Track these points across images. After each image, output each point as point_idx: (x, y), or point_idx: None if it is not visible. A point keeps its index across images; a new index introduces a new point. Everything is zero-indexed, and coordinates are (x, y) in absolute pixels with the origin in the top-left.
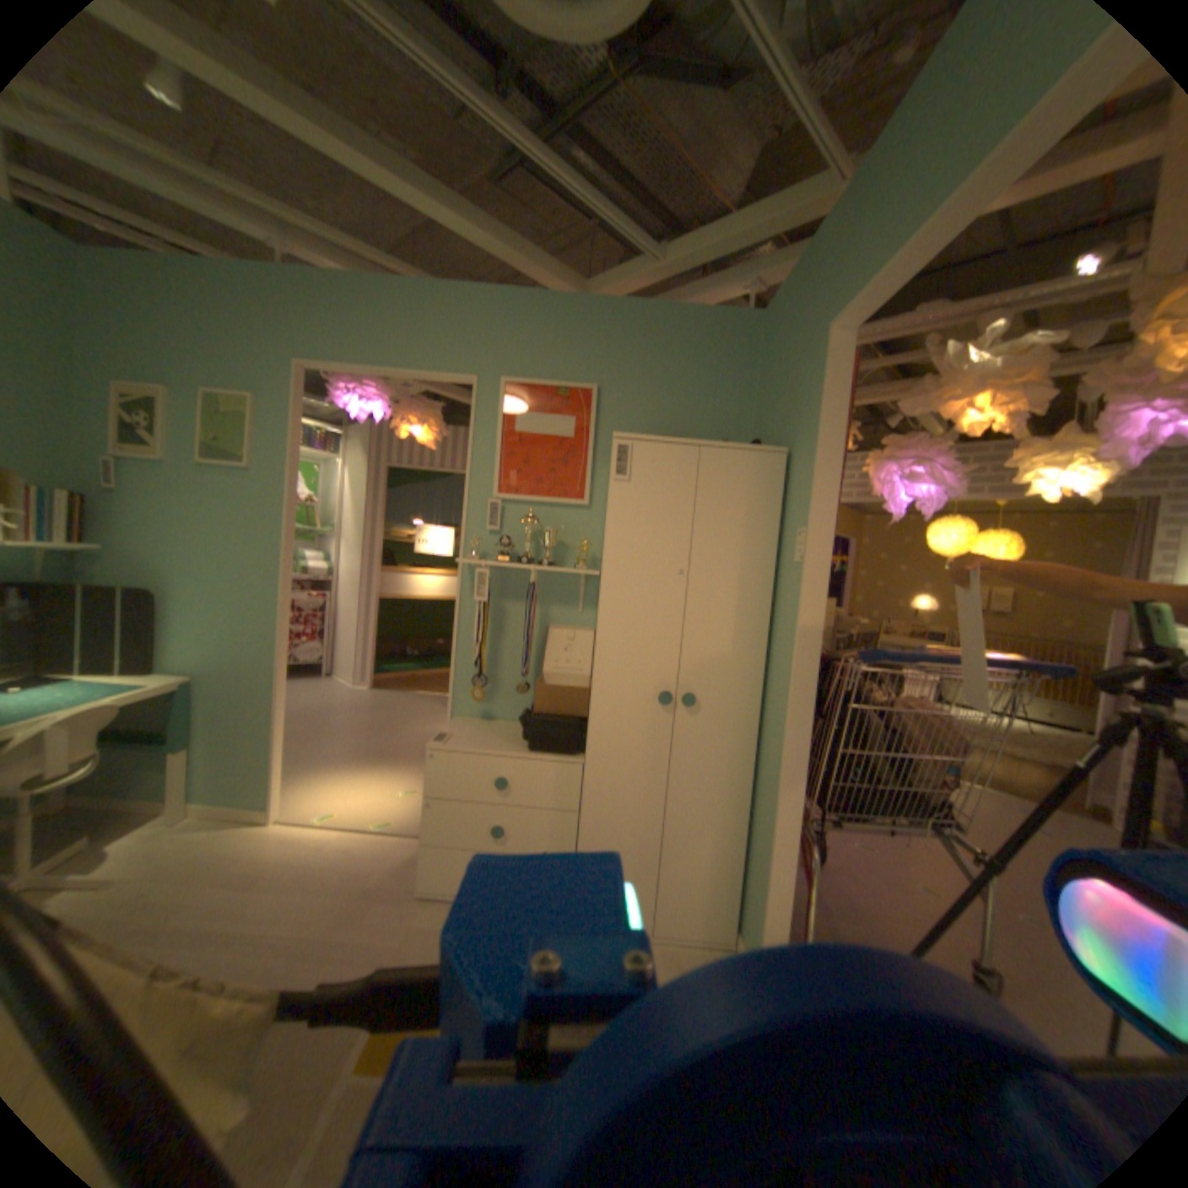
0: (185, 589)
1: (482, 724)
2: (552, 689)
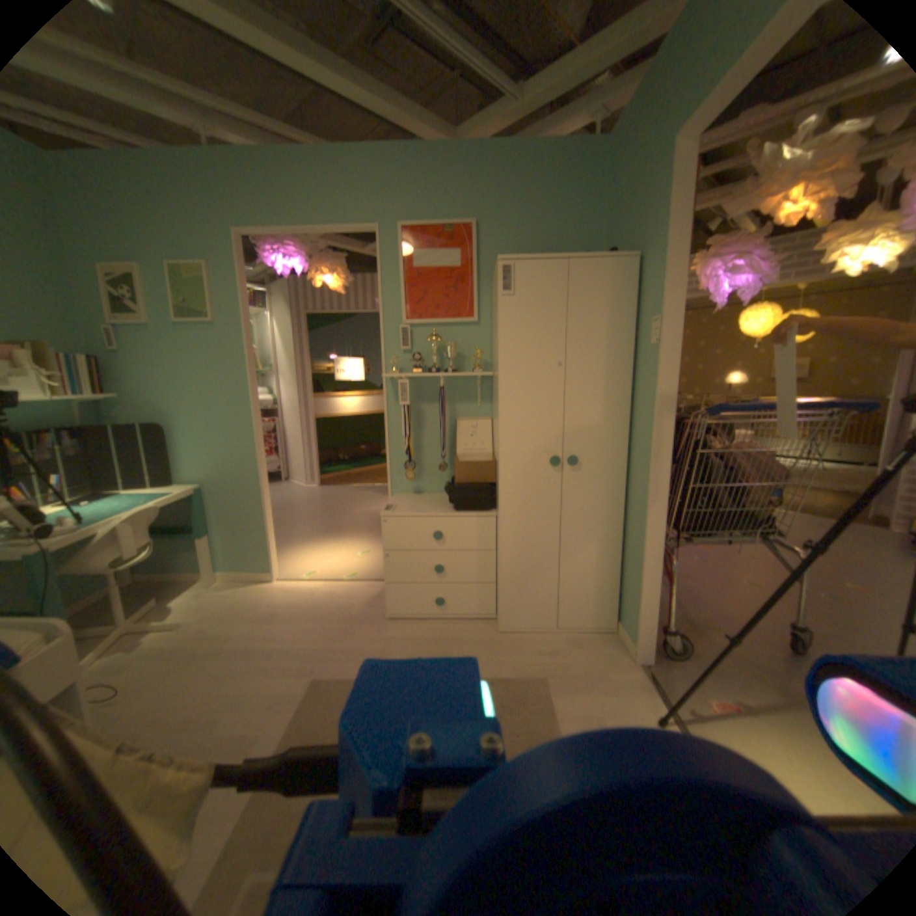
0: (183, 420)
1: (415, 496)
2: (467, 464)
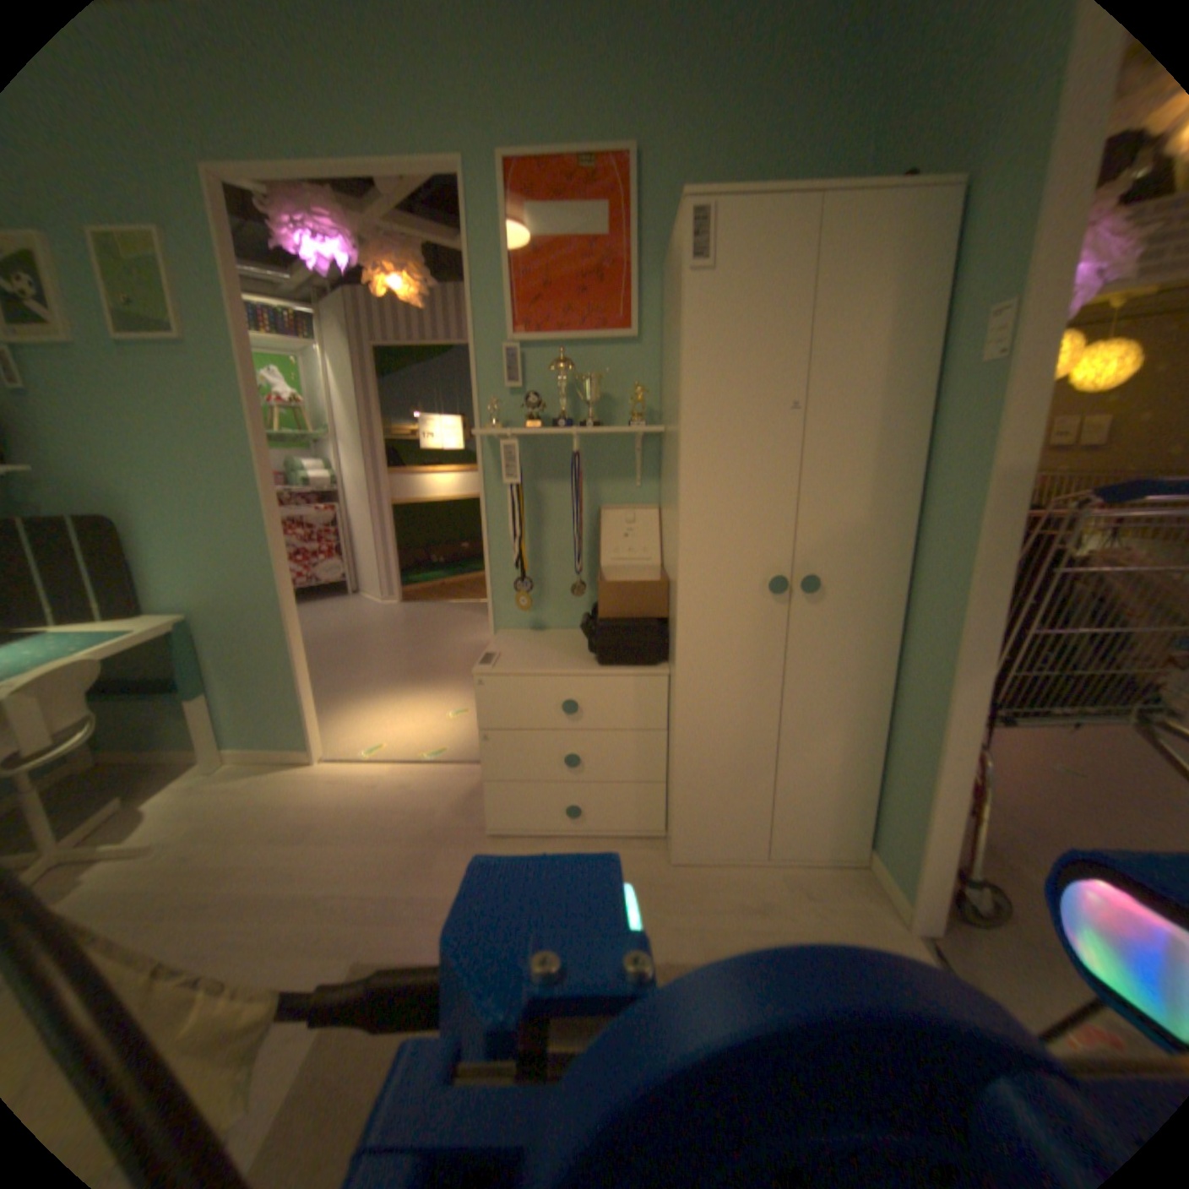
0: (150, 509)
1: (534, 634)
2: (621, 586)
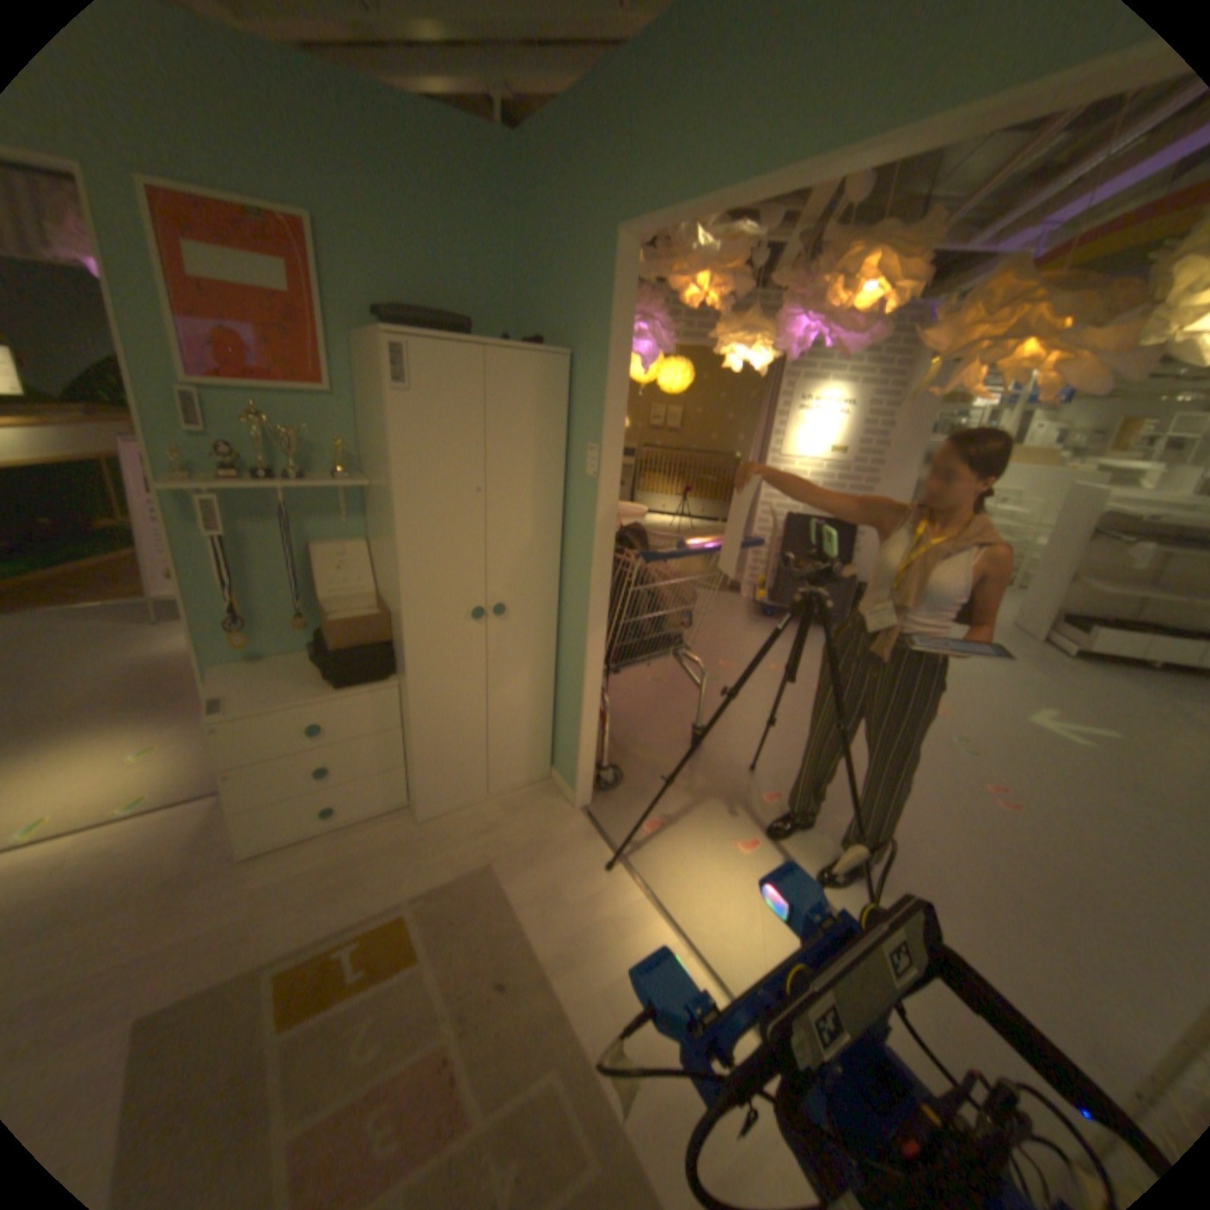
0: None
1: (250, 667)
2: (347, 621)
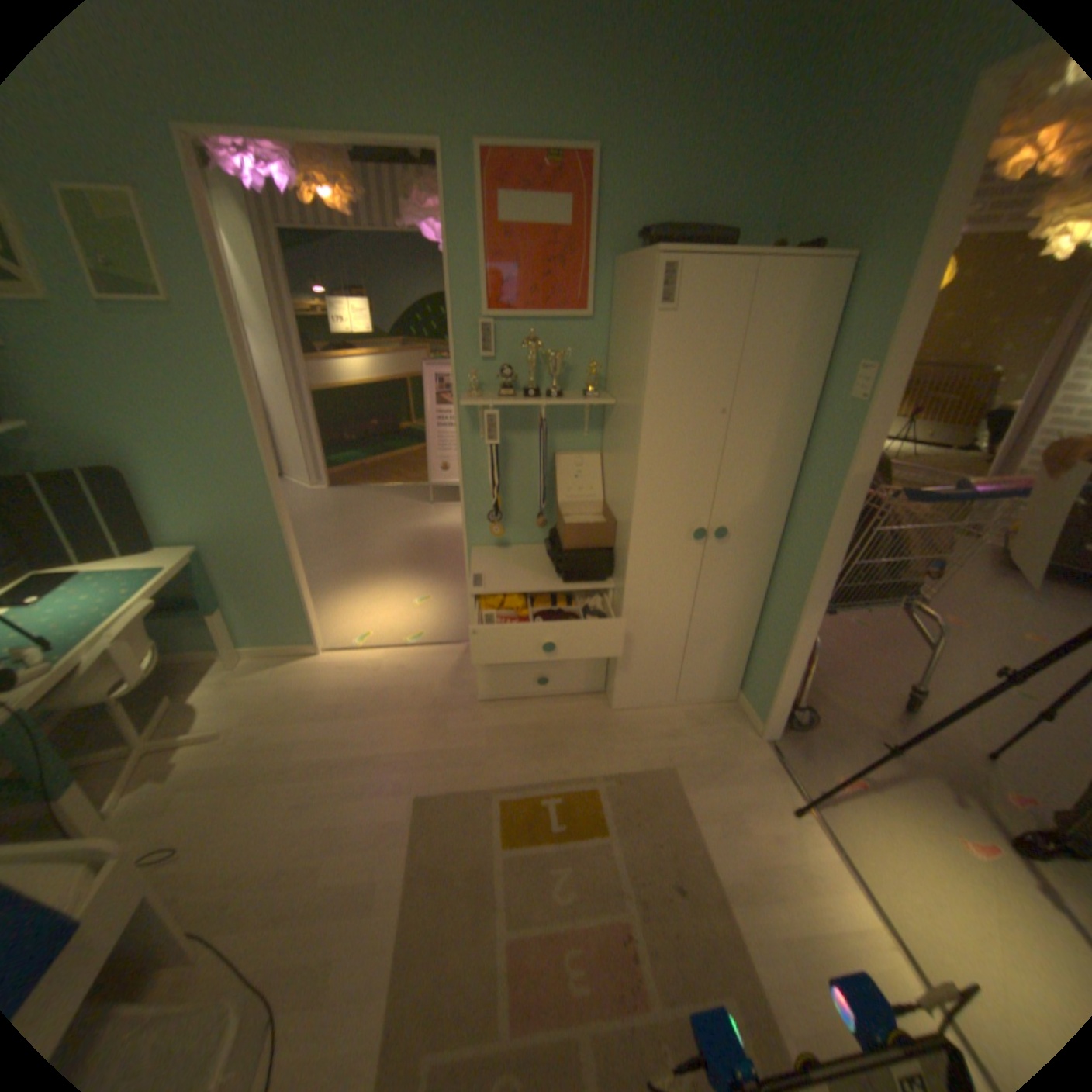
0: (149, 457)
1: (501, 551)
2: (581, 526)
